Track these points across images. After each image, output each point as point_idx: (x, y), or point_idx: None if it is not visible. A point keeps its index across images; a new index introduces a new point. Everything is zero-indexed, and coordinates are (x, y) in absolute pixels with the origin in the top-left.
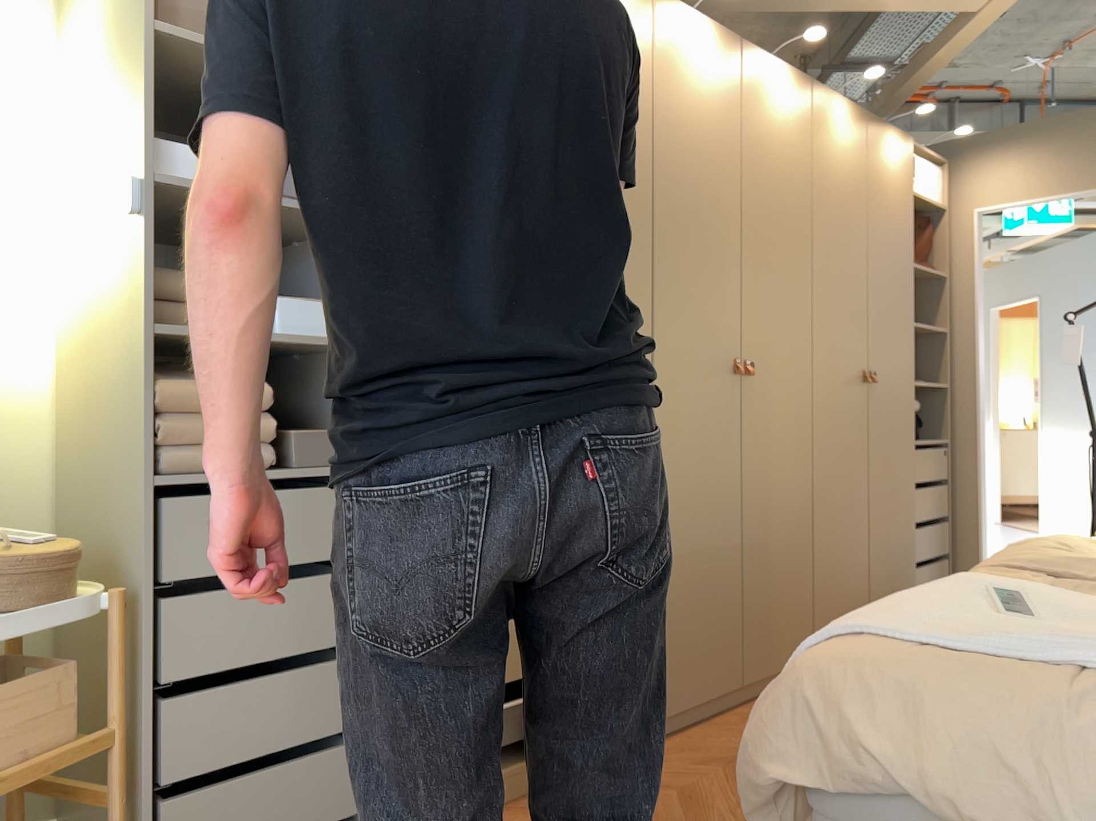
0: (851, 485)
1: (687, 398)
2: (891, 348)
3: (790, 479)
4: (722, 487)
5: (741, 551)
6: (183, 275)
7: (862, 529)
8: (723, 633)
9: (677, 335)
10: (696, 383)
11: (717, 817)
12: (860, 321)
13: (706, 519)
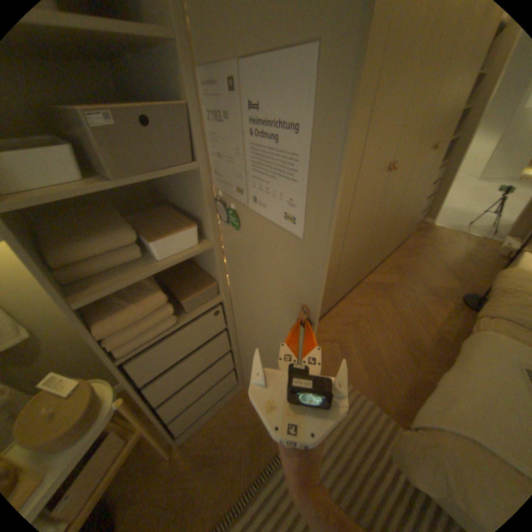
0: (410, 199)
1: (364, 194)
2: (448, 129)
3: (392, 208)
4: (368, 224)
5: (367, 242)
6: (82, 238)
7: (408, 214)
8: (355, 273)
9: (368, 165)
10: (370, 185)
11: (352, 358)
12: (443, 119)
13: (359, 240)
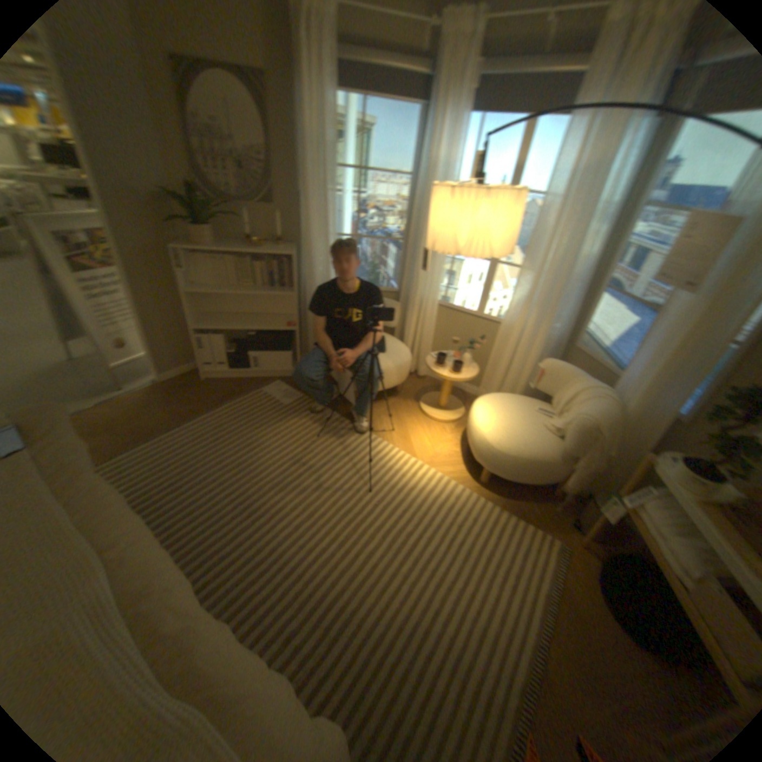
0: None
1: None
2: None
3: None
4: None
5: None
6: None
7: None
8: None
9: None
10: None
11: None
12: None
13: None
